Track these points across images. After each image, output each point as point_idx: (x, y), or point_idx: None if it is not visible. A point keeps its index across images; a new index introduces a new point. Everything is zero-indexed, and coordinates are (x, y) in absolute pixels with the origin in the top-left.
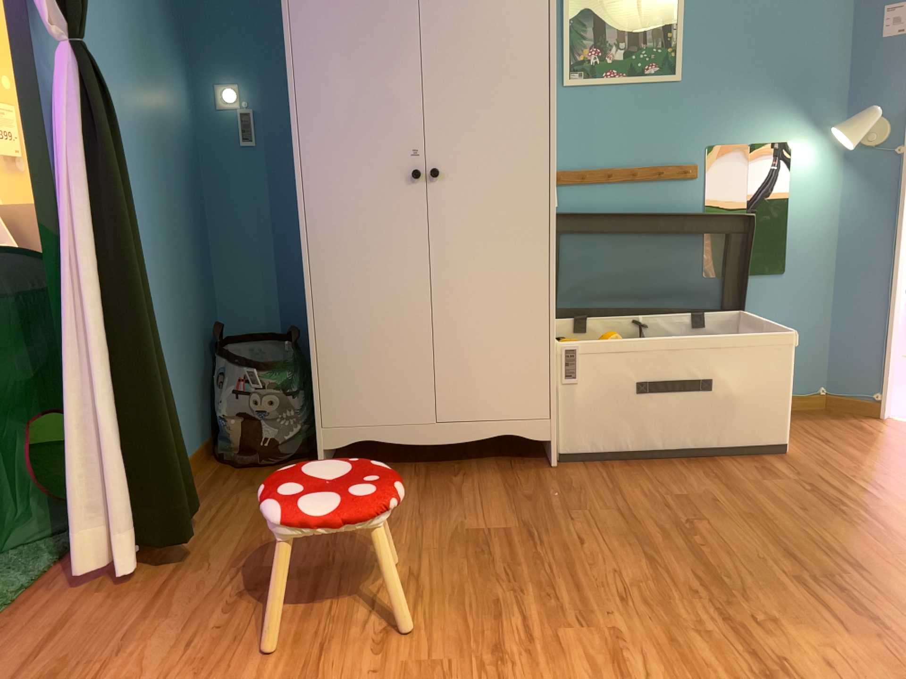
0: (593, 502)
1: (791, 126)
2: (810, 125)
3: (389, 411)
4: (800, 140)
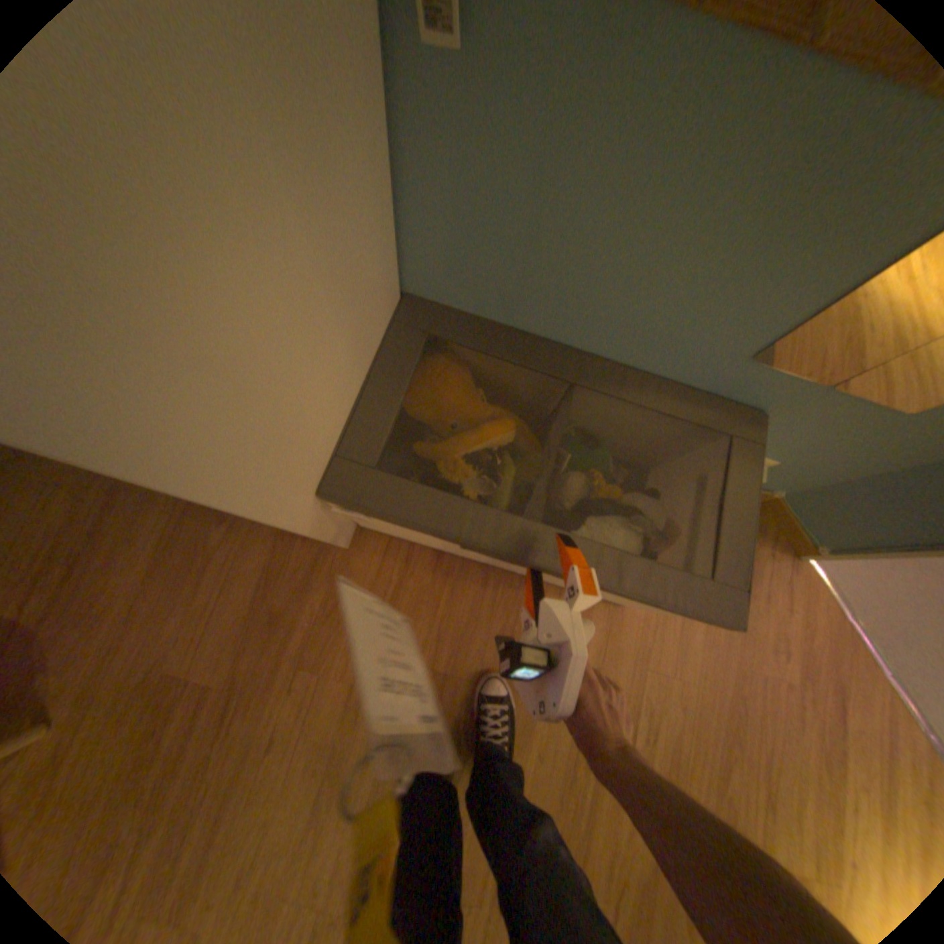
0: (345, 659)
1: None
2: None
3: None
4: None
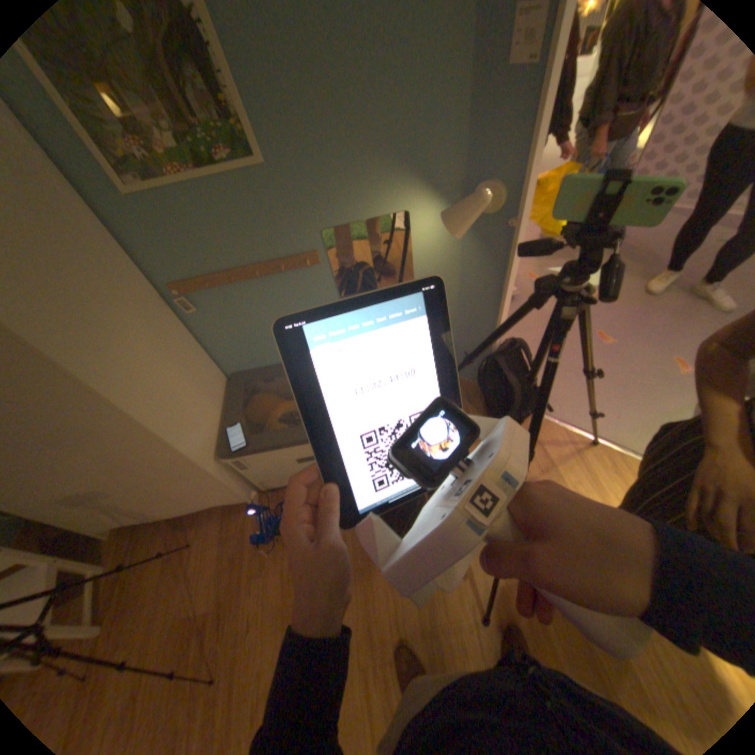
0: (272, 561)
1: (407, 193)
2: (427, 189)
3: (123, 517)
4: (417, 206)
